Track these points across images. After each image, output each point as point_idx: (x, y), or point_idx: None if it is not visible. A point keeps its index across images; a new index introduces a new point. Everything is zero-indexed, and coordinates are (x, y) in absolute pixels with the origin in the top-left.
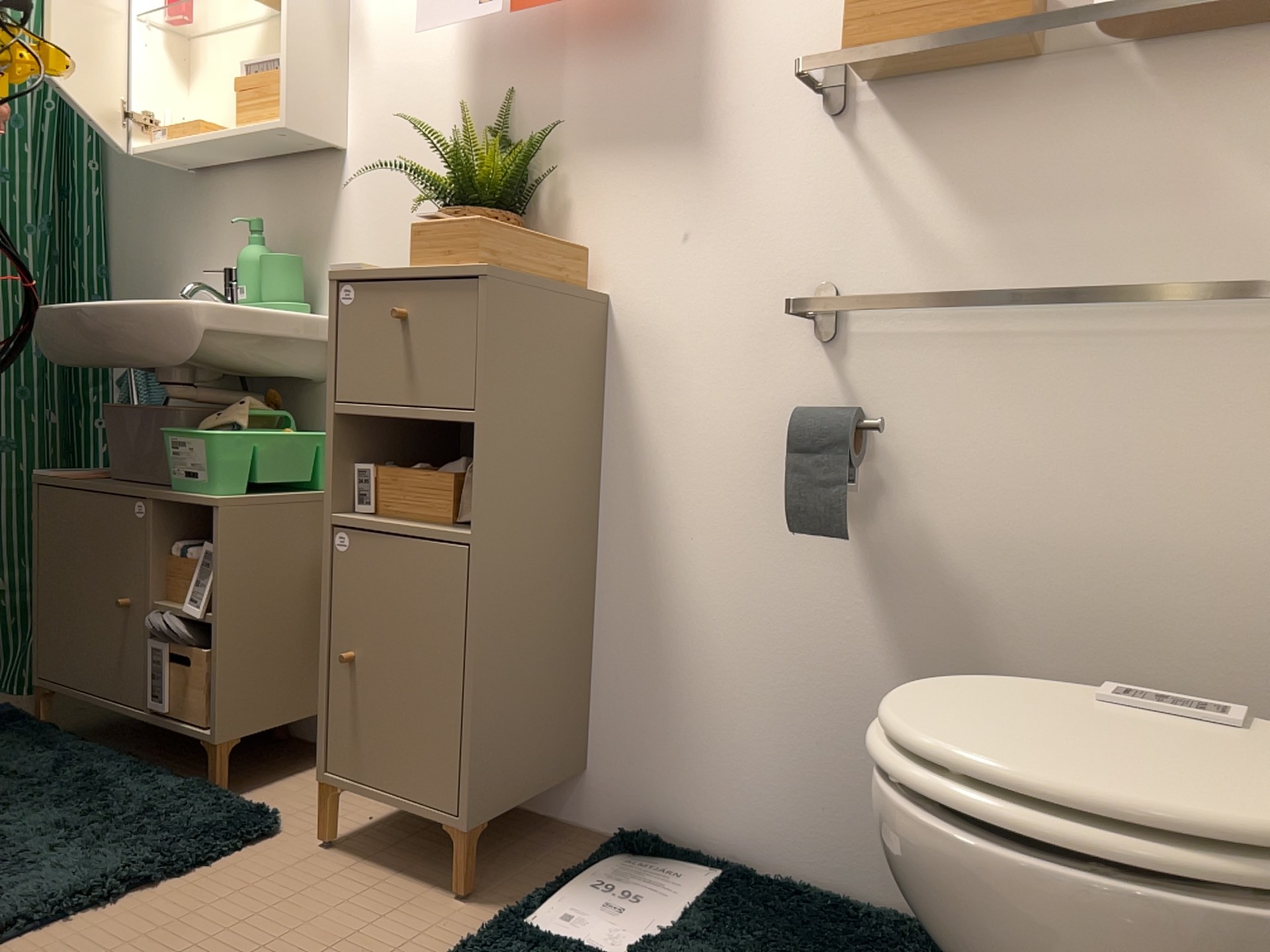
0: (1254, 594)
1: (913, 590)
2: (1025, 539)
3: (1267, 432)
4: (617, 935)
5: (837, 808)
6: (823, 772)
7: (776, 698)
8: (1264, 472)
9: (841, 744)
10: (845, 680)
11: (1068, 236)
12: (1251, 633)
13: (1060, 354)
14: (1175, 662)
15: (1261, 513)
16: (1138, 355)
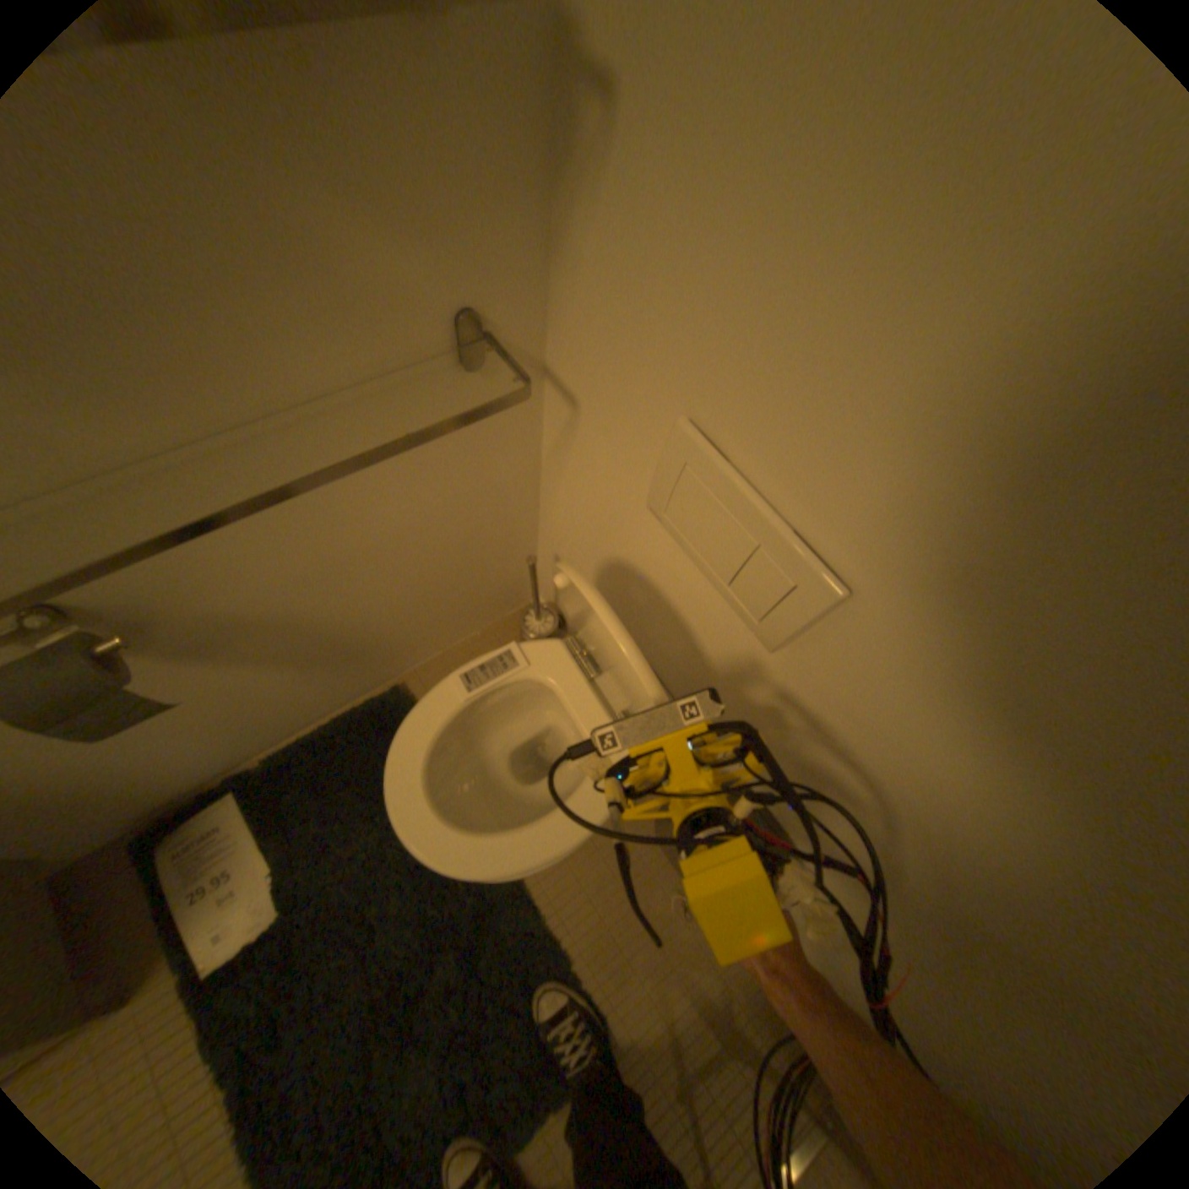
0: (461, 517)
1: (238, 642)
2: (307, 574)
3: (447, 440)
4: (257, 914)
5: (272, 722)
6: (248, 724)
7: (176, 737)
8: (451, 462)
9: (250, 711)
10: (224, 698)
11: (167, 341)
12: (464, 532)
13: (250, 460)
14: (431, 563)
15: (454, 482)
16: (328, 430)
